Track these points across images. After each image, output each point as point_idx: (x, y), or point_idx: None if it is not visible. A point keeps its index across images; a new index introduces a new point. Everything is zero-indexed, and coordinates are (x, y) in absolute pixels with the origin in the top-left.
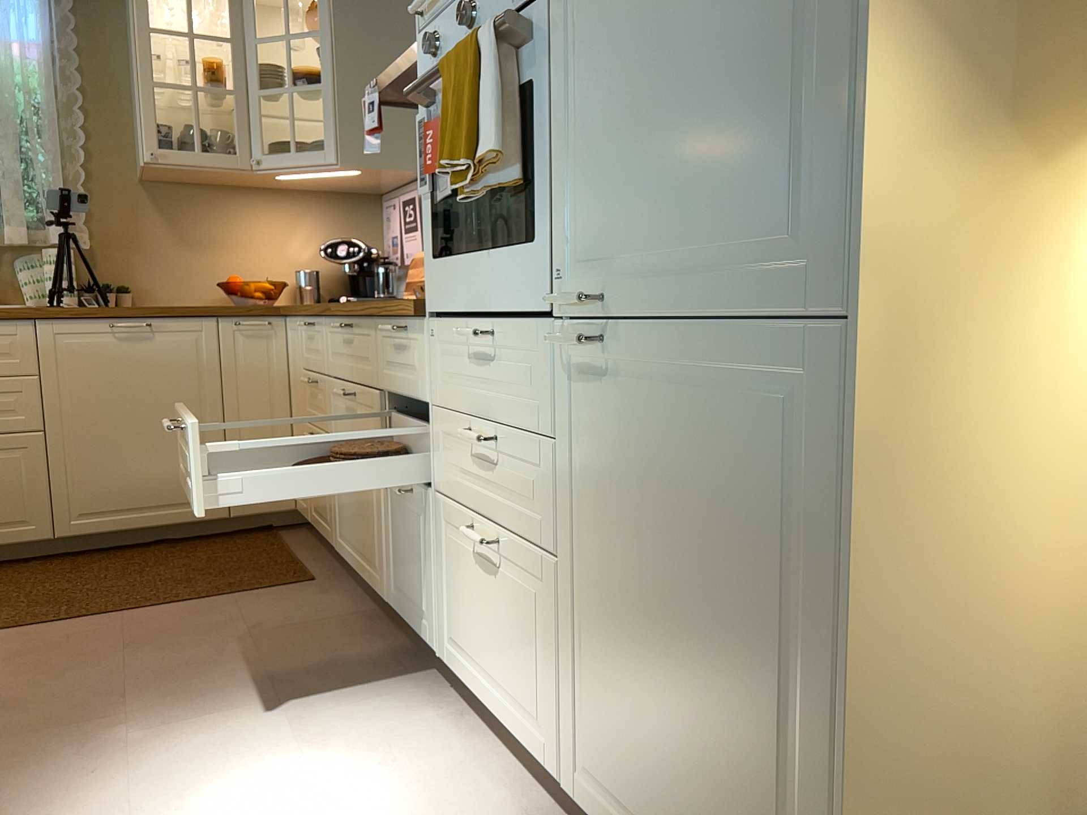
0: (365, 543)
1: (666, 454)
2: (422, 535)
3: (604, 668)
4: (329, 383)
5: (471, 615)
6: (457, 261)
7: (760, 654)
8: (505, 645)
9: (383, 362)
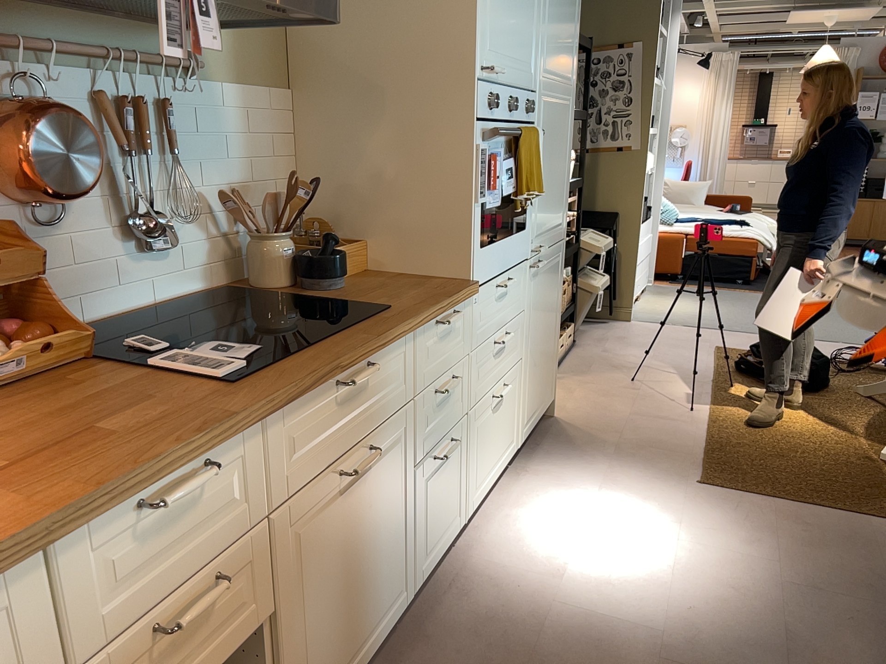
0: (378, 604)
1: (545, 288)
2: (456, 460)
3: (531, 376)
4: (278, 518)
5: (487, 450)
6: (495, 246)
7: (553, 322)
8: (502, 431)
9: (422, 364)
